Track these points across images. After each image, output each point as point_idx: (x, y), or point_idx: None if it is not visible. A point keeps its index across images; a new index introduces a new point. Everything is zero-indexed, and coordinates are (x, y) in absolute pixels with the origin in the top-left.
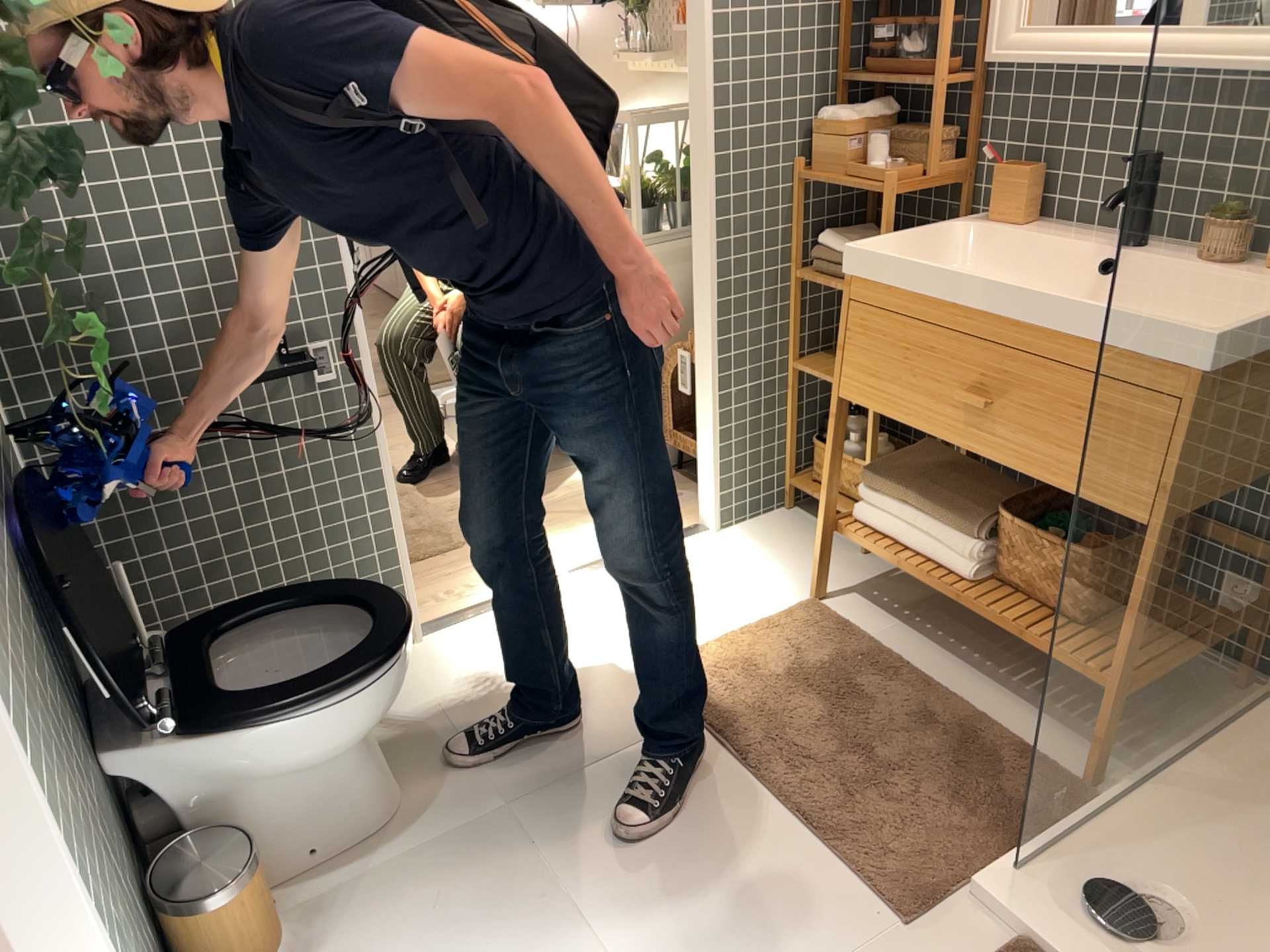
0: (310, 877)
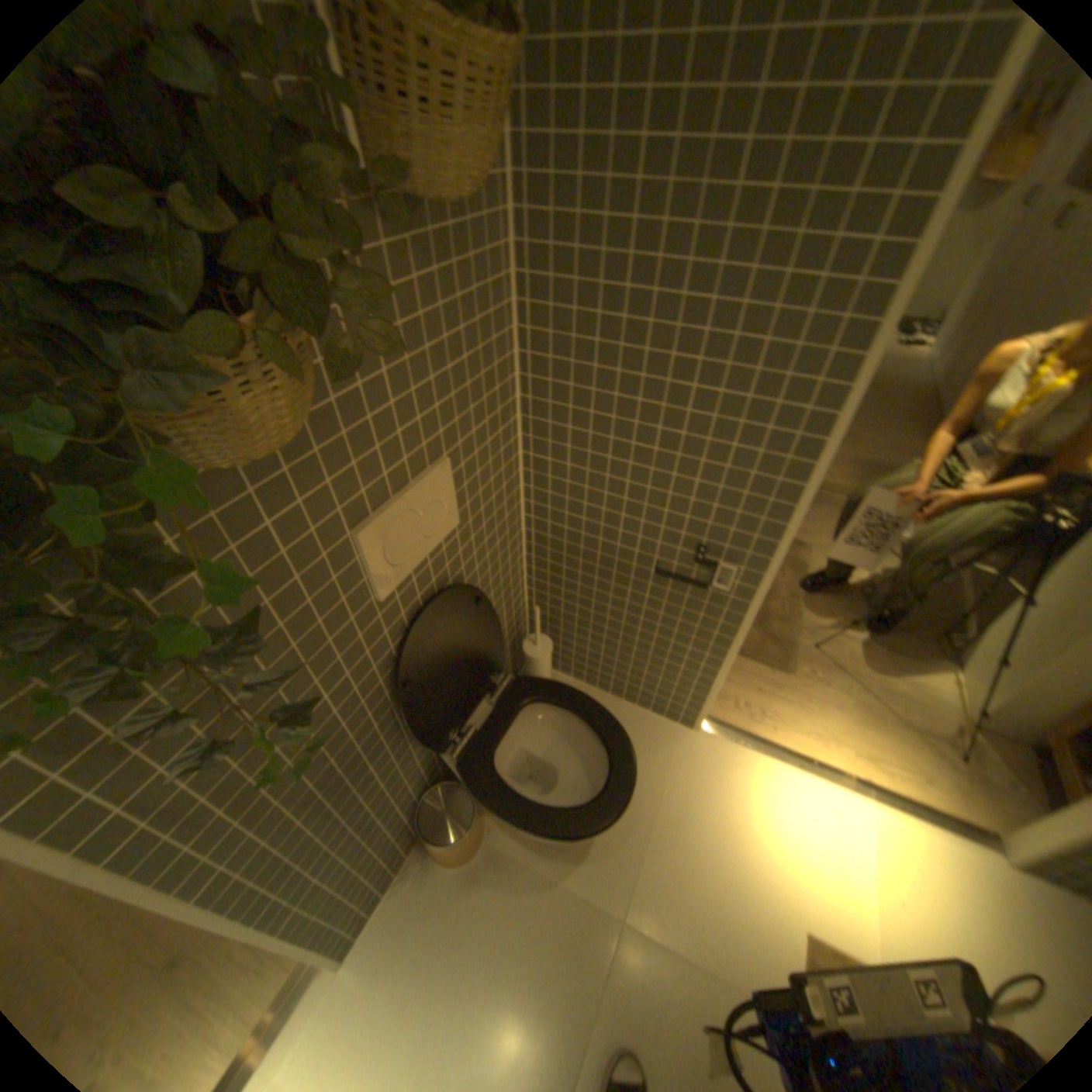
0: (512, 835)
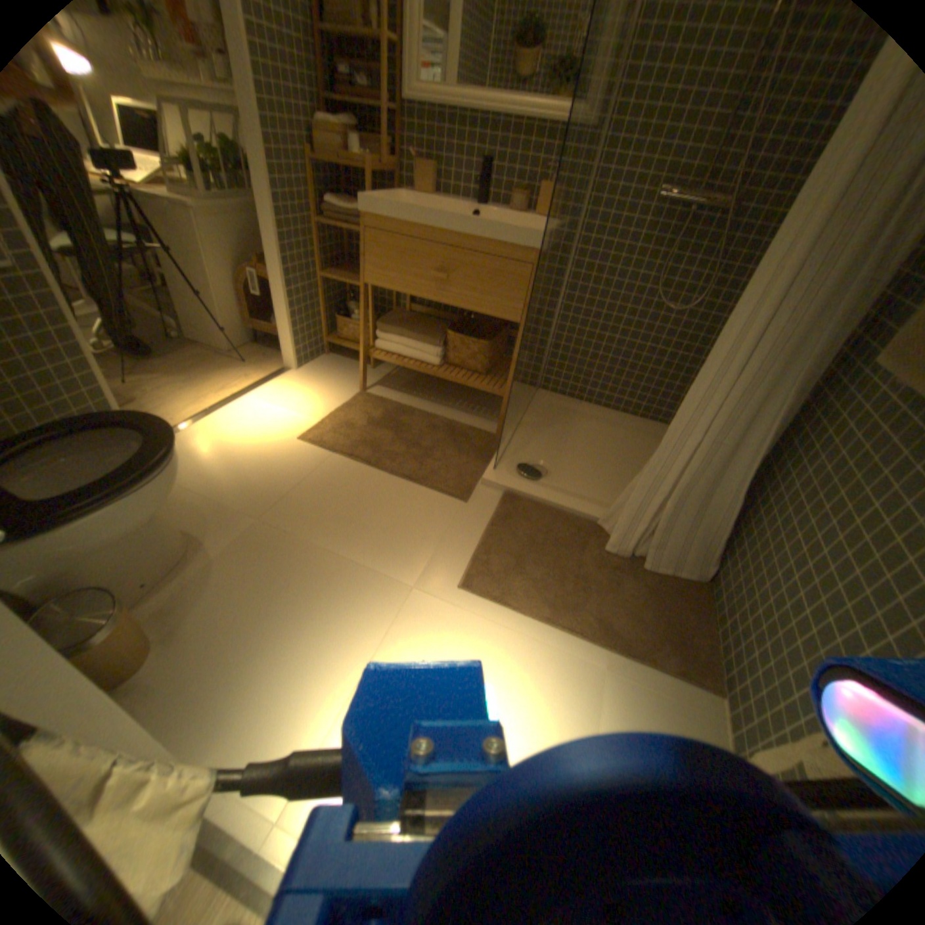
0: (139, 596)
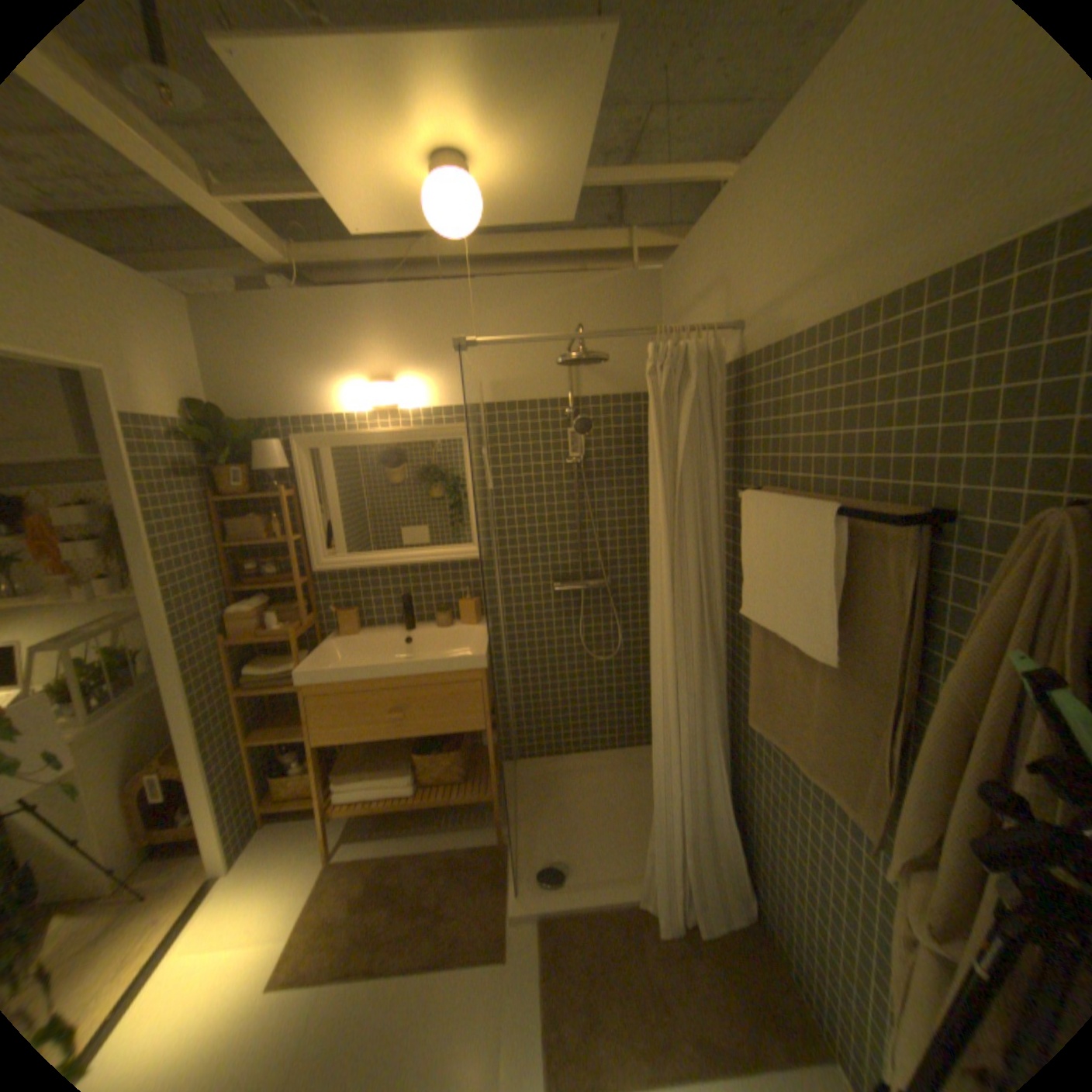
0: None
